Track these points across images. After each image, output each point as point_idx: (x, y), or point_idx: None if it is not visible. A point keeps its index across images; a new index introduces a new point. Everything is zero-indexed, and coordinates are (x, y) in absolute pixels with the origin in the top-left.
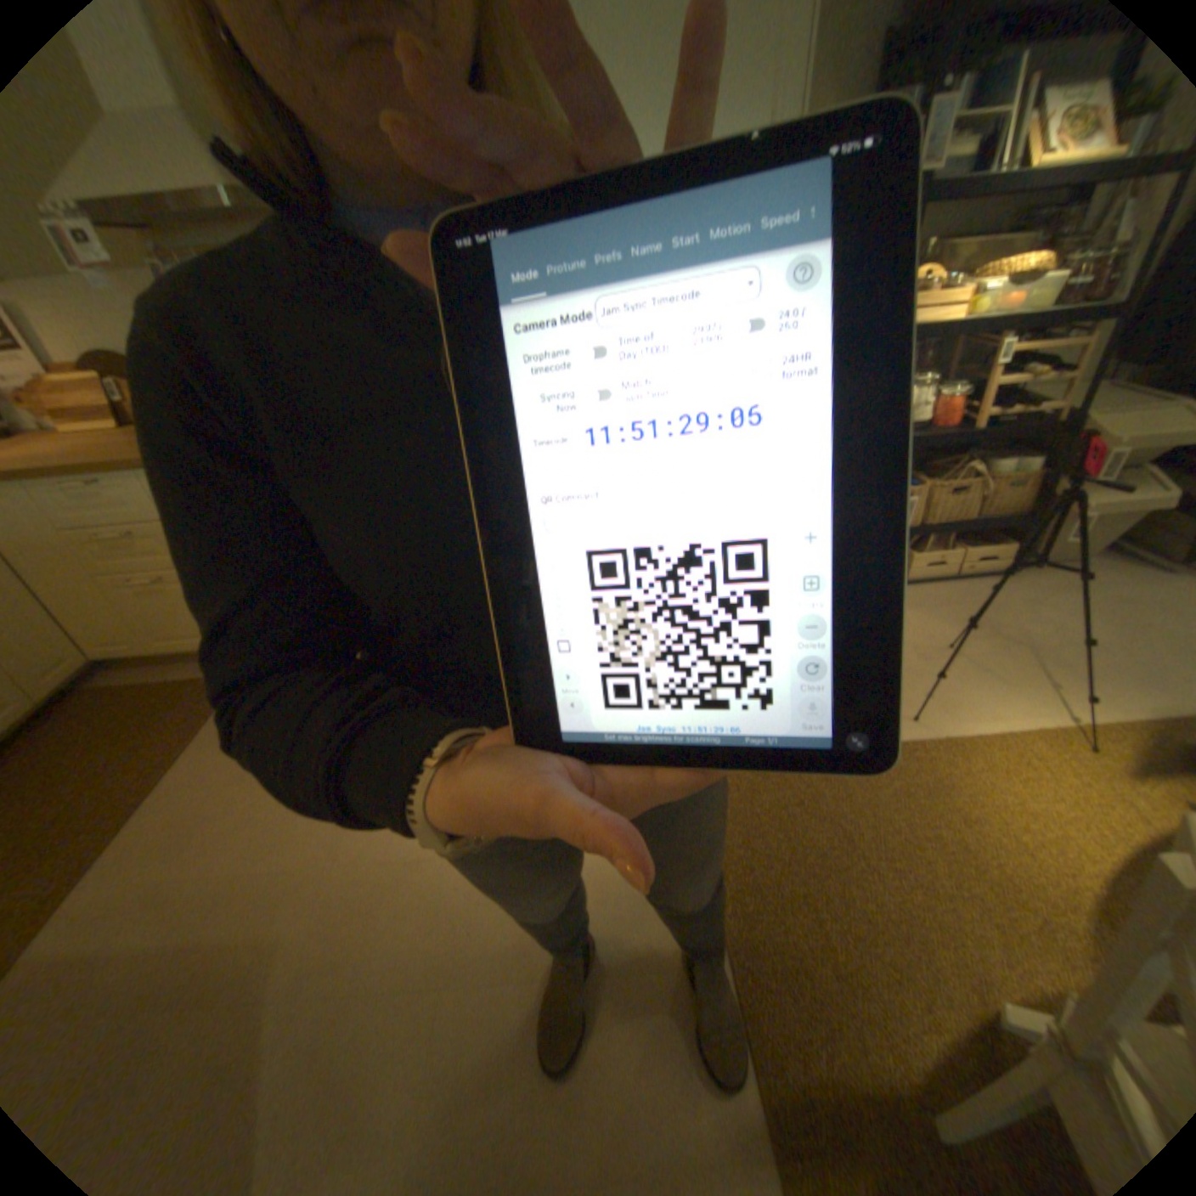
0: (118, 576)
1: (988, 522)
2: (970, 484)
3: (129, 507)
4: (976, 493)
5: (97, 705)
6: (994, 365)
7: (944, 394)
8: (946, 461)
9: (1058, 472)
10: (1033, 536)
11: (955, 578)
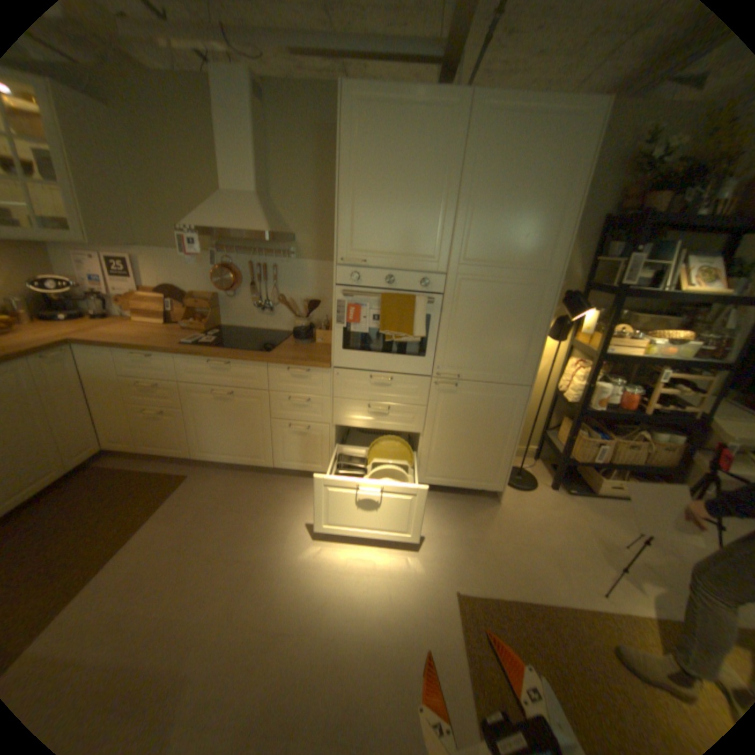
0: (140, 407)
1: (651, 469)
2: (641, 445)
3: (162, 372)
4: (645, 451)
5: (99, 480)
6: (657, 380)
7: (628, 391)
8: (626, 427)
9: (695, 447)
10: (678, 482)
11: (629, 499)
